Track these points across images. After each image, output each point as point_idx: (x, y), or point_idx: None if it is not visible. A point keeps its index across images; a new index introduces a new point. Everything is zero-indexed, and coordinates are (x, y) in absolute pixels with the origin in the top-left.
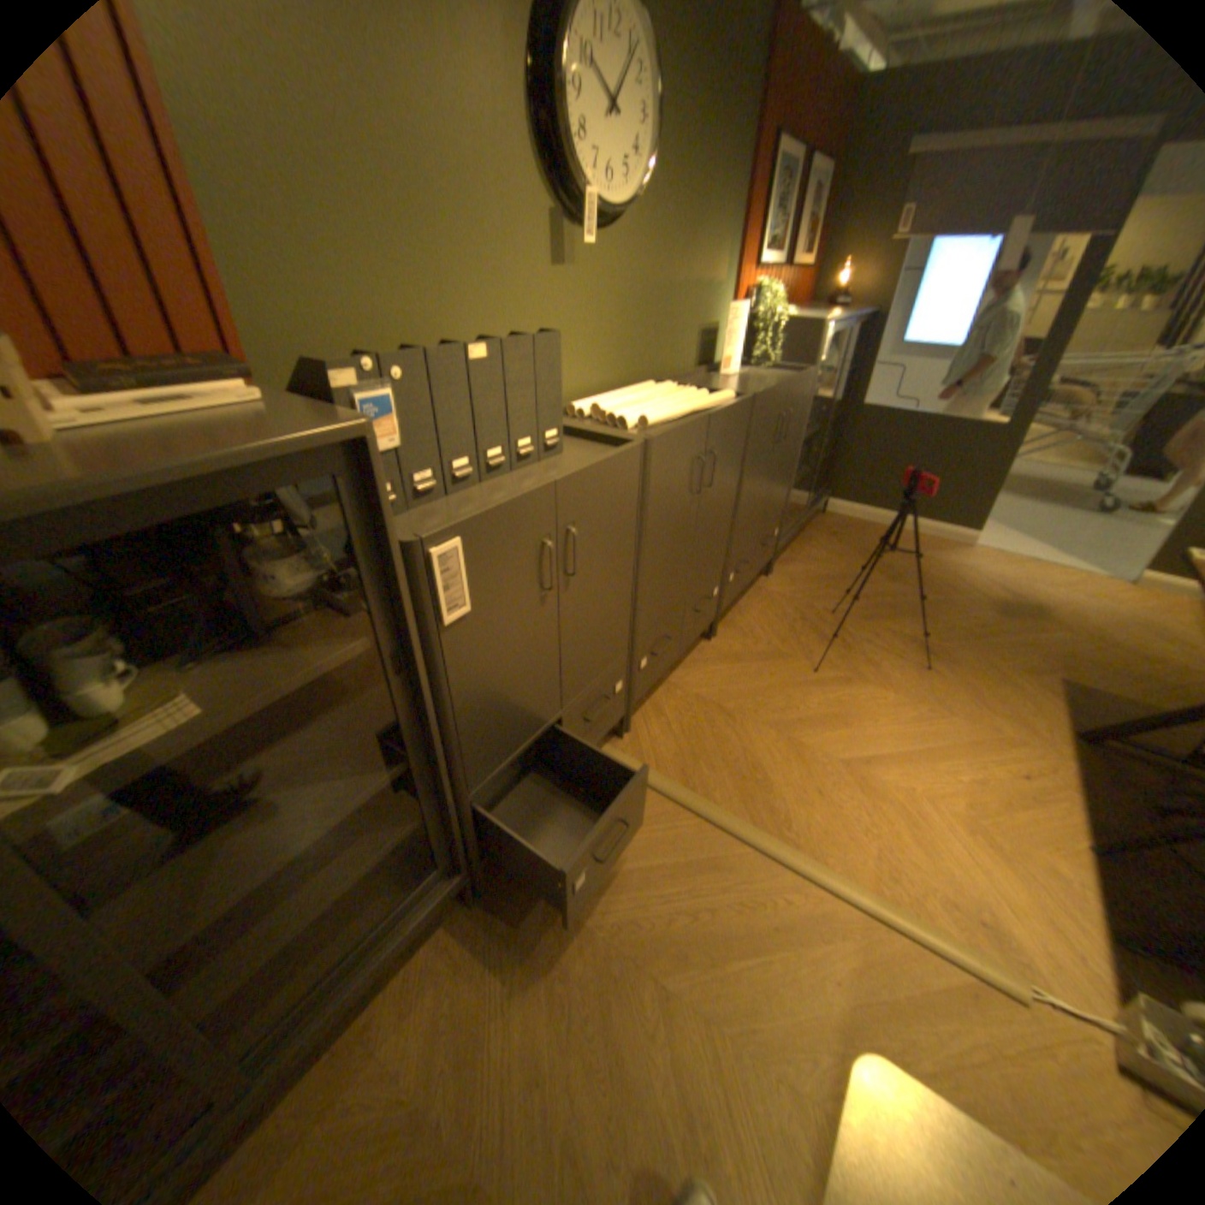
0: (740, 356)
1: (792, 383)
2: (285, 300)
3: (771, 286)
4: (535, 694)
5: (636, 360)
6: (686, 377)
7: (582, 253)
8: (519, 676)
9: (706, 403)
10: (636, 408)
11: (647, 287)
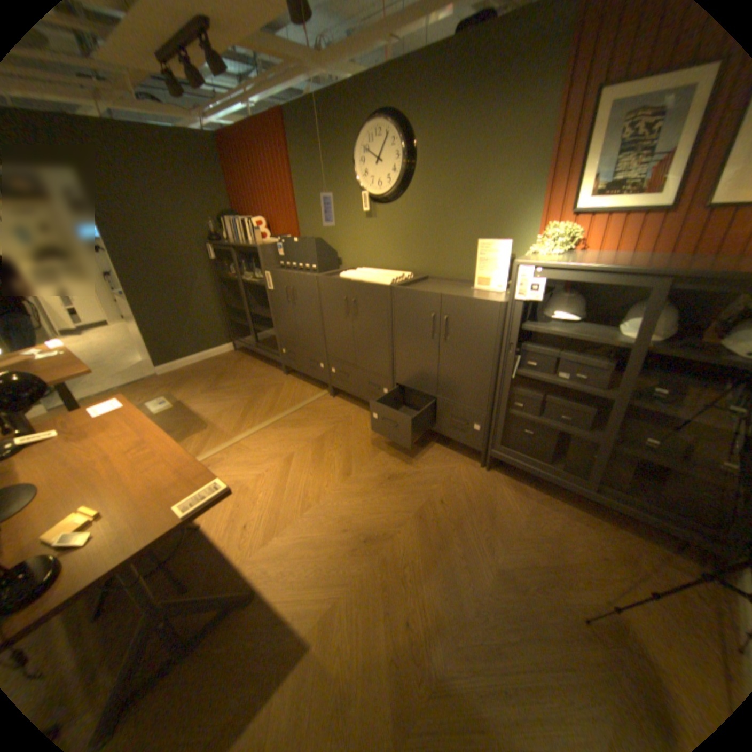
0: (505, 281)
1: (445, 297)
2: (306, 227)
3: (551, 230)
4: (291, 329)
5: (416, 262)
6: (450, 281)
7: (379, 214)
8: (286, 319)
9: (369, 280)
10: (354, 273)
11: (422, 227)
